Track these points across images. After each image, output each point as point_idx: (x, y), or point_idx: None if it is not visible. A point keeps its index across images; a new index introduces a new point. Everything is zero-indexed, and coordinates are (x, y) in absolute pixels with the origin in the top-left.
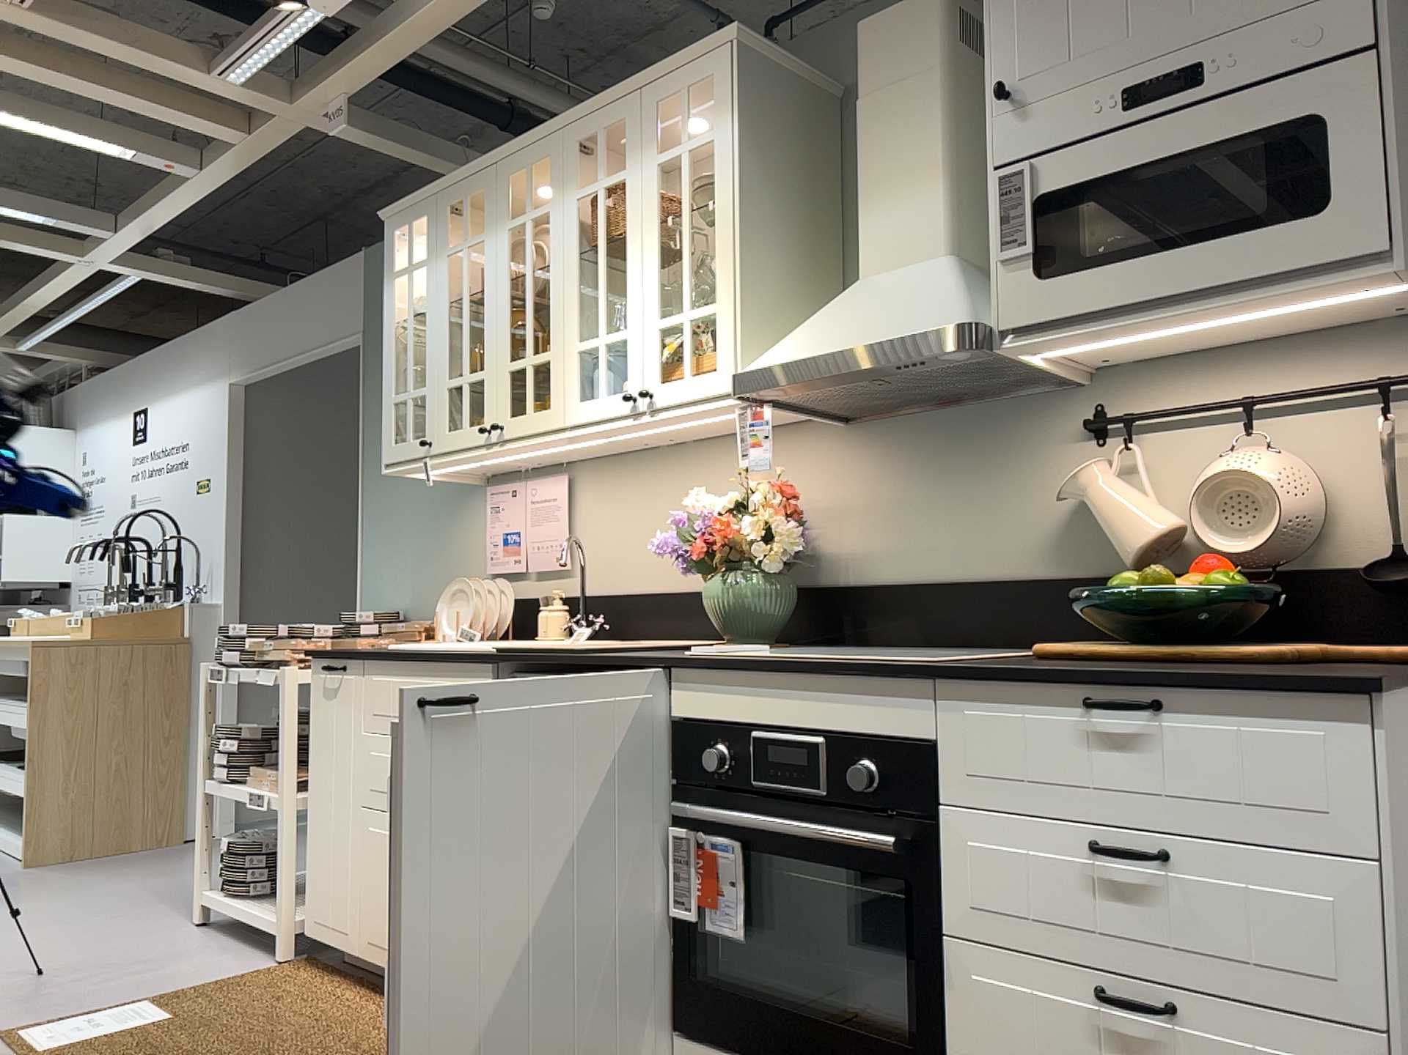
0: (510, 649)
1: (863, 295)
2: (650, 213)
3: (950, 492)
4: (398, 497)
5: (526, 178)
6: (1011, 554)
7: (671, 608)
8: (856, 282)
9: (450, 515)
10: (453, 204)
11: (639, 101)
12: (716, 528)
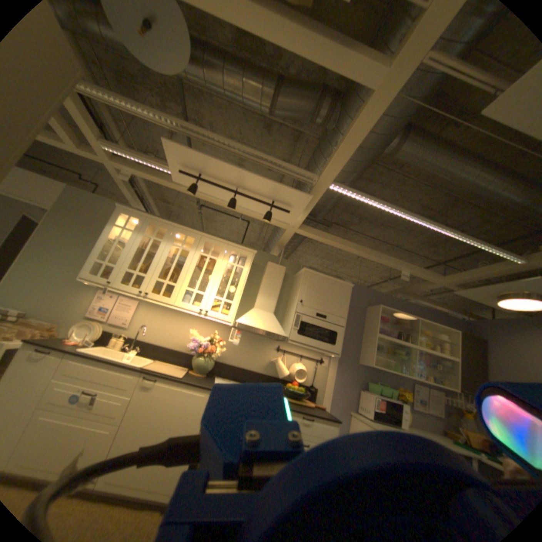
0: (143, 368)
1: (258, 314)
2: (221, 272)
3: (247, 351)
4: (41, 272)
5: (176, 232)
6: (255, 367)
7: (163, 352)
8: (254, 308)
9: (71, 291)
10: (152, 224)
11: (226, 246)
12: (199, 343)
